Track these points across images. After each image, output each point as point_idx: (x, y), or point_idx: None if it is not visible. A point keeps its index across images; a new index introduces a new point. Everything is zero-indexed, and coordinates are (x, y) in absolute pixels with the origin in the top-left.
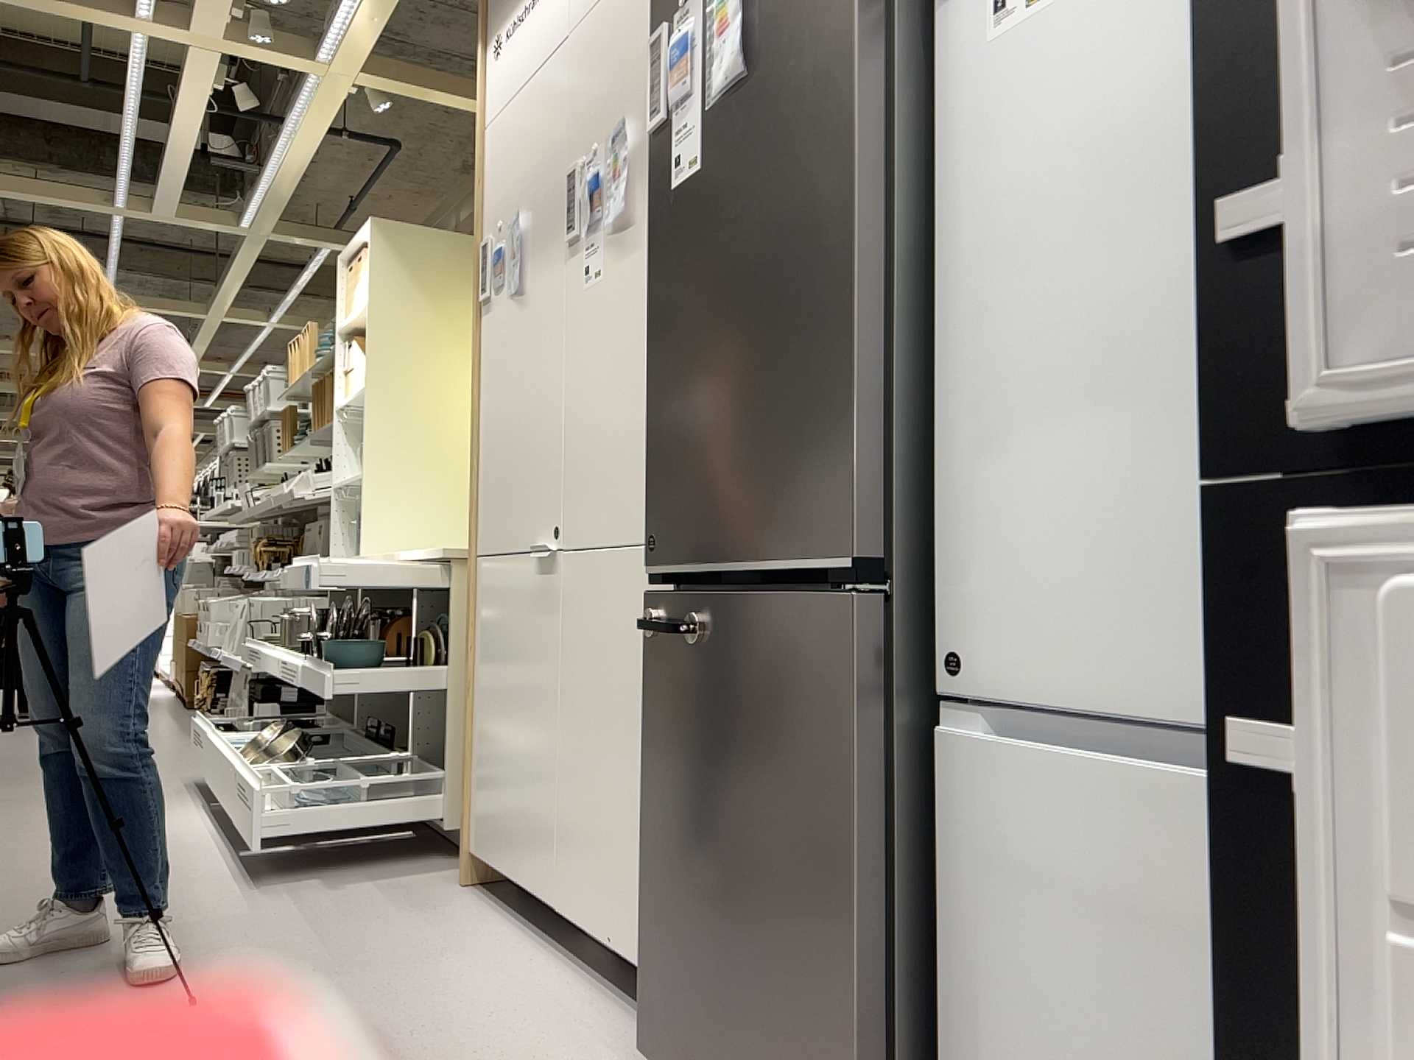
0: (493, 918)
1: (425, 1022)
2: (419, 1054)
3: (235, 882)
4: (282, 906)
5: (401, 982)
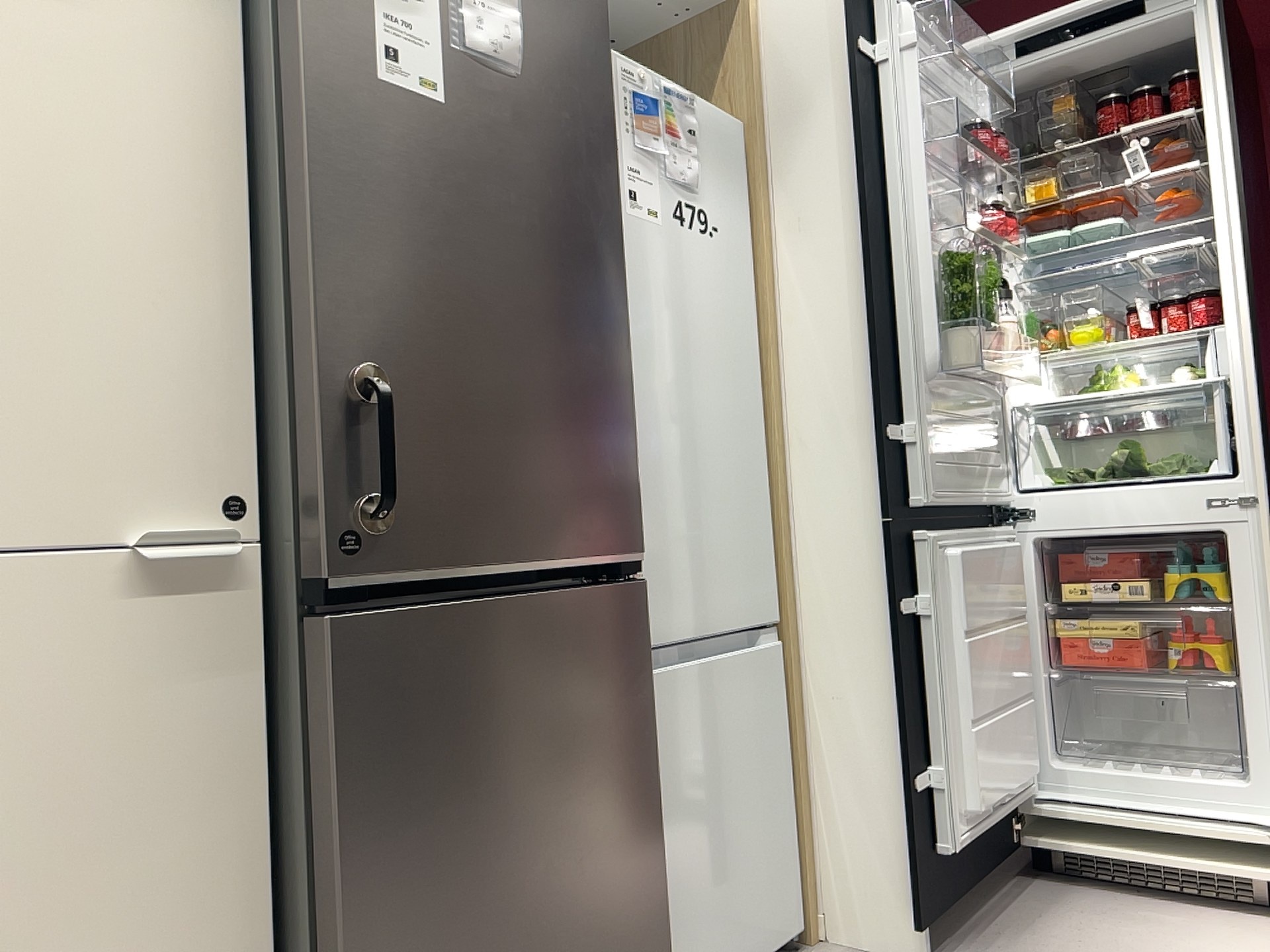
0: None
1: None
2: None
3: None
4: None
5: None
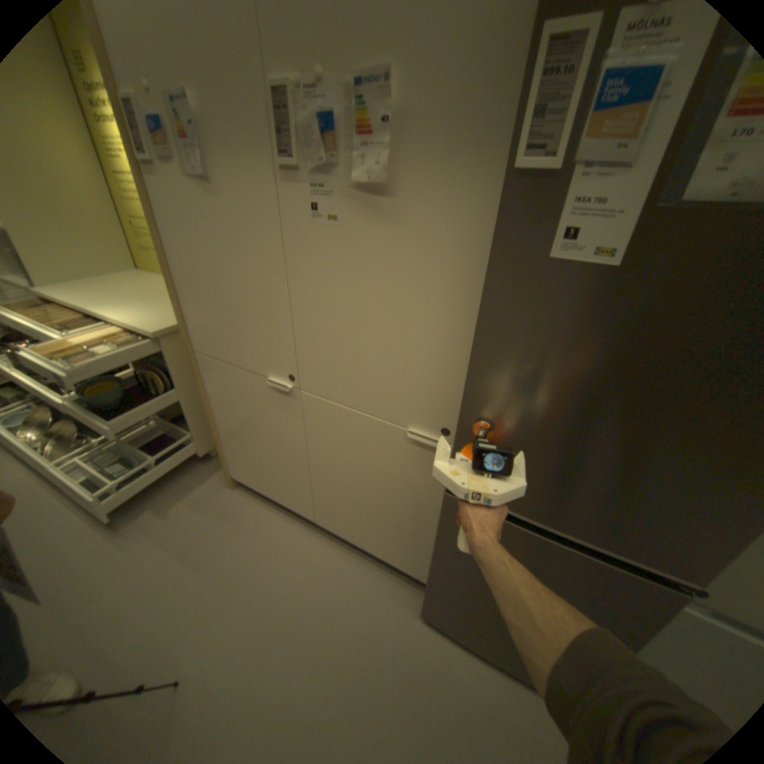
0: (266, 511)
1: (305, 622)
2: (324, 655)
3: (97, 532)
4: (147, 547)
5: (267, 592)
